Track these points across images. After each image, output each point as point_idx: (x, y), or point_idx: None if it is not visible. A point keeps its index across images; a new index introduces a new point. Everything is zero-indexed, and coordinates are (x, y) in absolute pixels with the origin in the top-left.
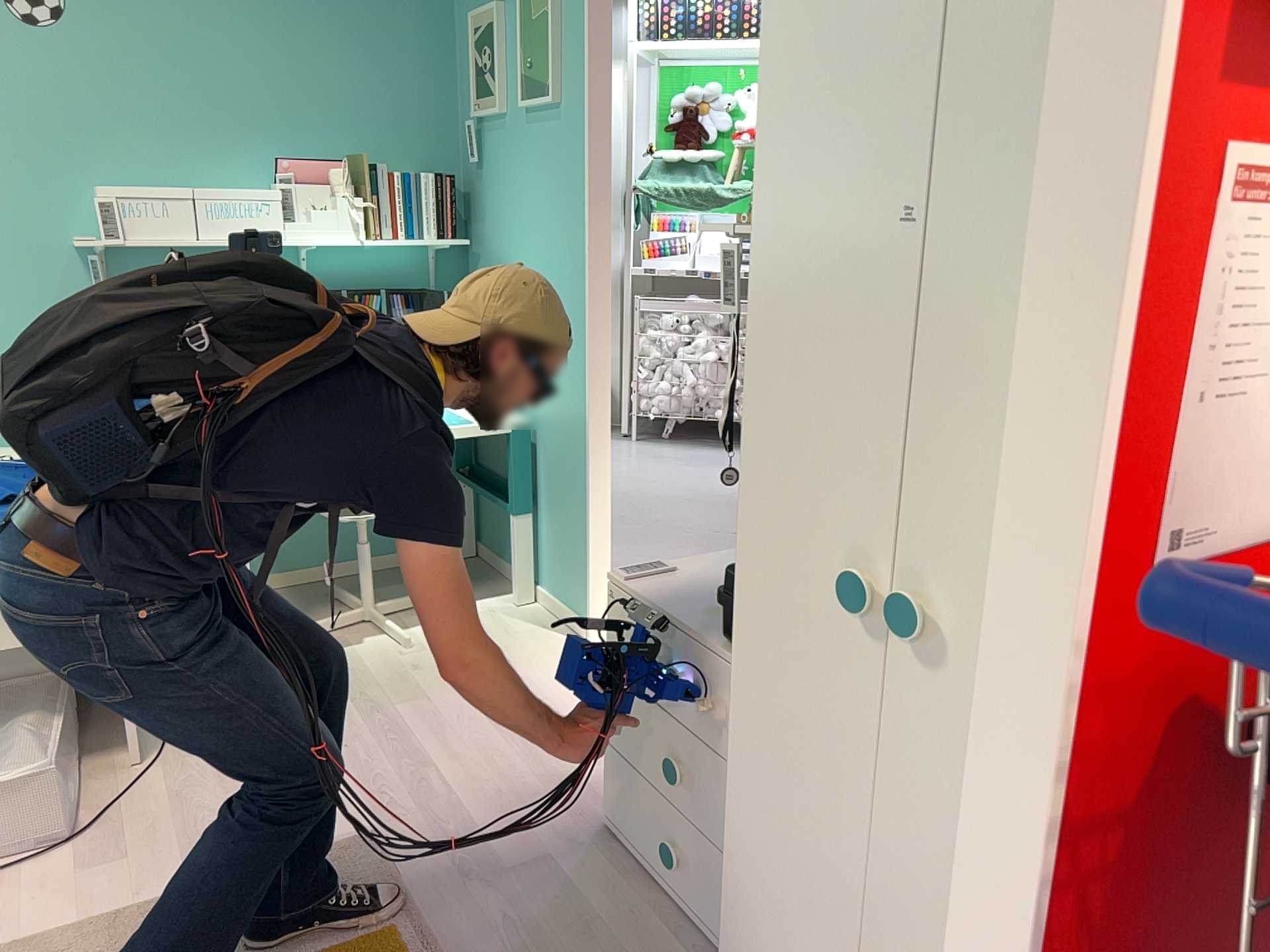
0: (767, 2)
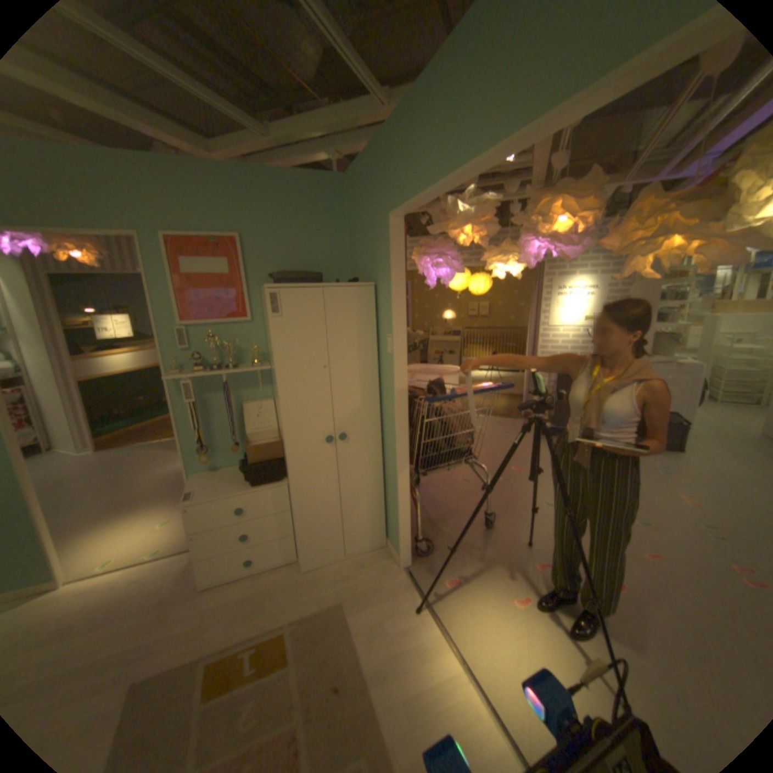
0: (272, 329)
